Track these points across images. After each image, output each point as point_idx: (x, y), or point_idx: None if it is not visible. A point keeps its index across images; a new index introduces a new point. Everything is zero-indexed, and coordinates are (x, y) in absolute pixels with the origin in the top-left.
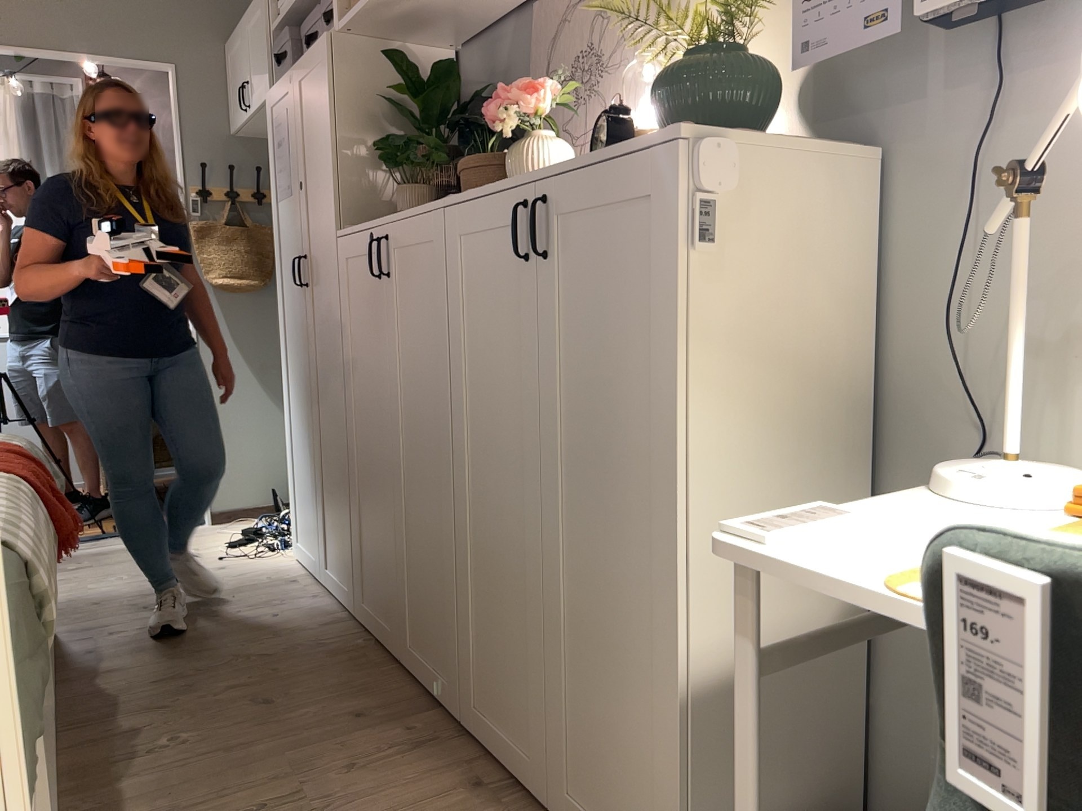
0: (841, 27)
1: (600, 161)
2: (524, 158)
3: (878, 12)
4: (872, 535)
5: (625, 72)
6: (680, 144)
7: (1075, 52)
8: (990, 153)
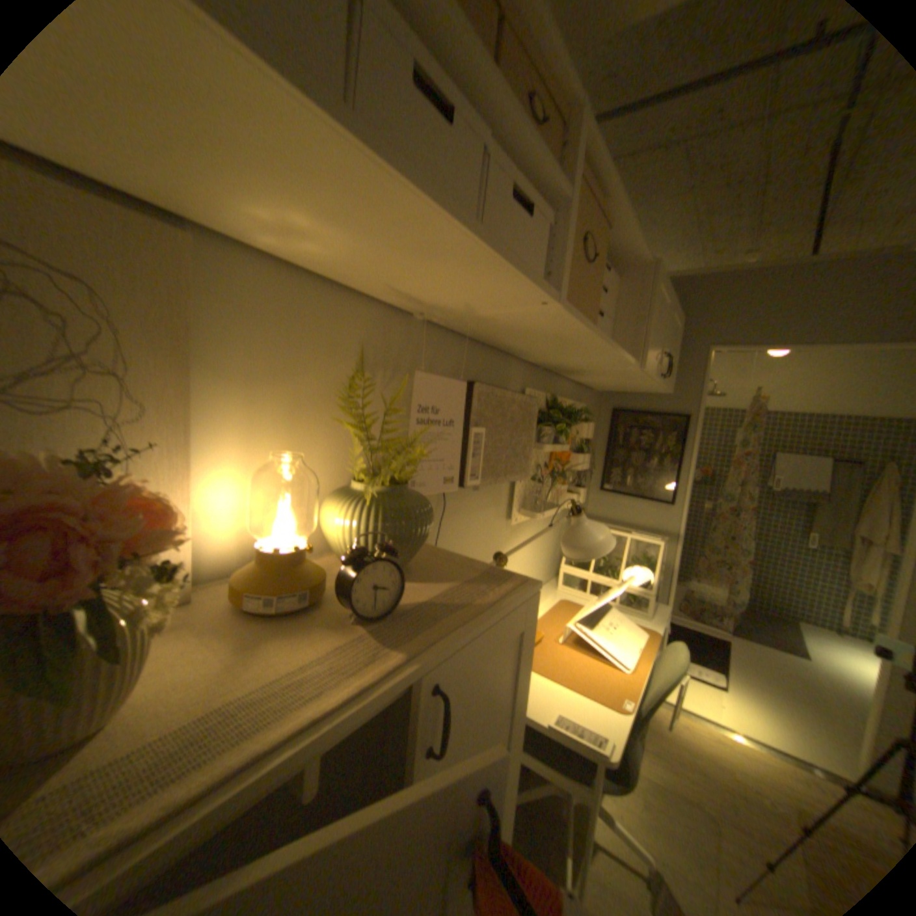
0: (429, 475)
1: (496, 619)
2: (125, 651)
3: (446, 474)
4: (565, 714)
5: (160, 439)
6: (537, 591)
7: (455, 495)
8: (439, 534)
